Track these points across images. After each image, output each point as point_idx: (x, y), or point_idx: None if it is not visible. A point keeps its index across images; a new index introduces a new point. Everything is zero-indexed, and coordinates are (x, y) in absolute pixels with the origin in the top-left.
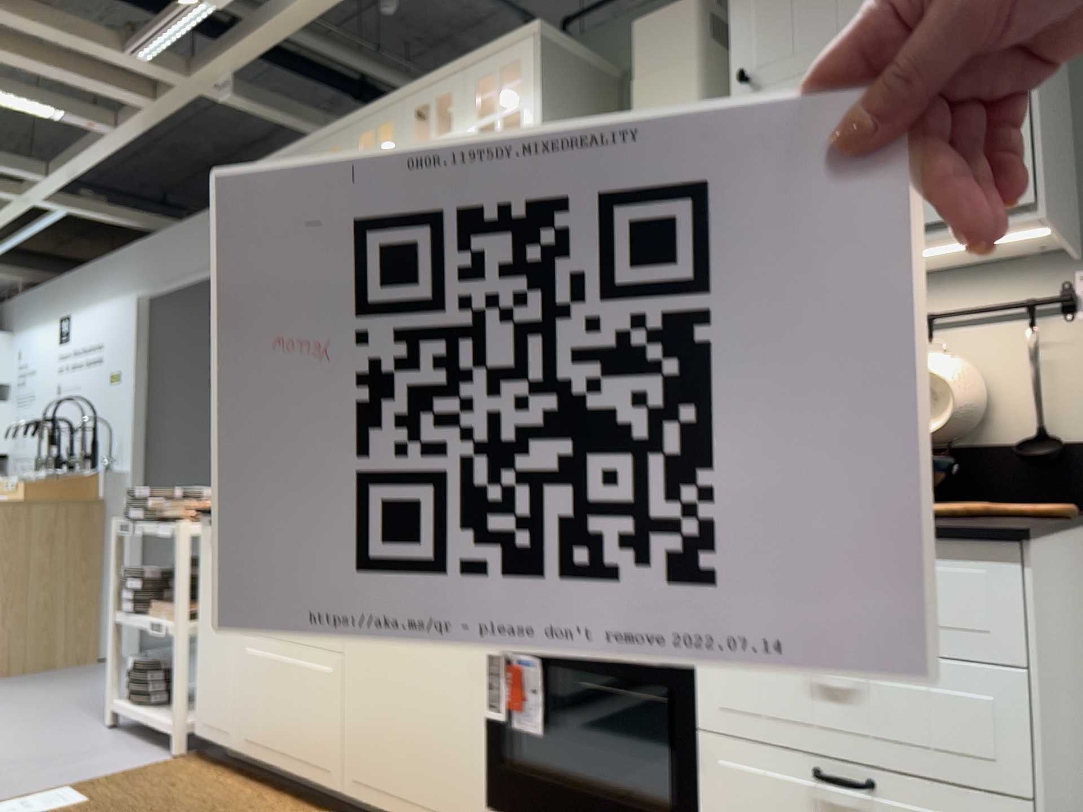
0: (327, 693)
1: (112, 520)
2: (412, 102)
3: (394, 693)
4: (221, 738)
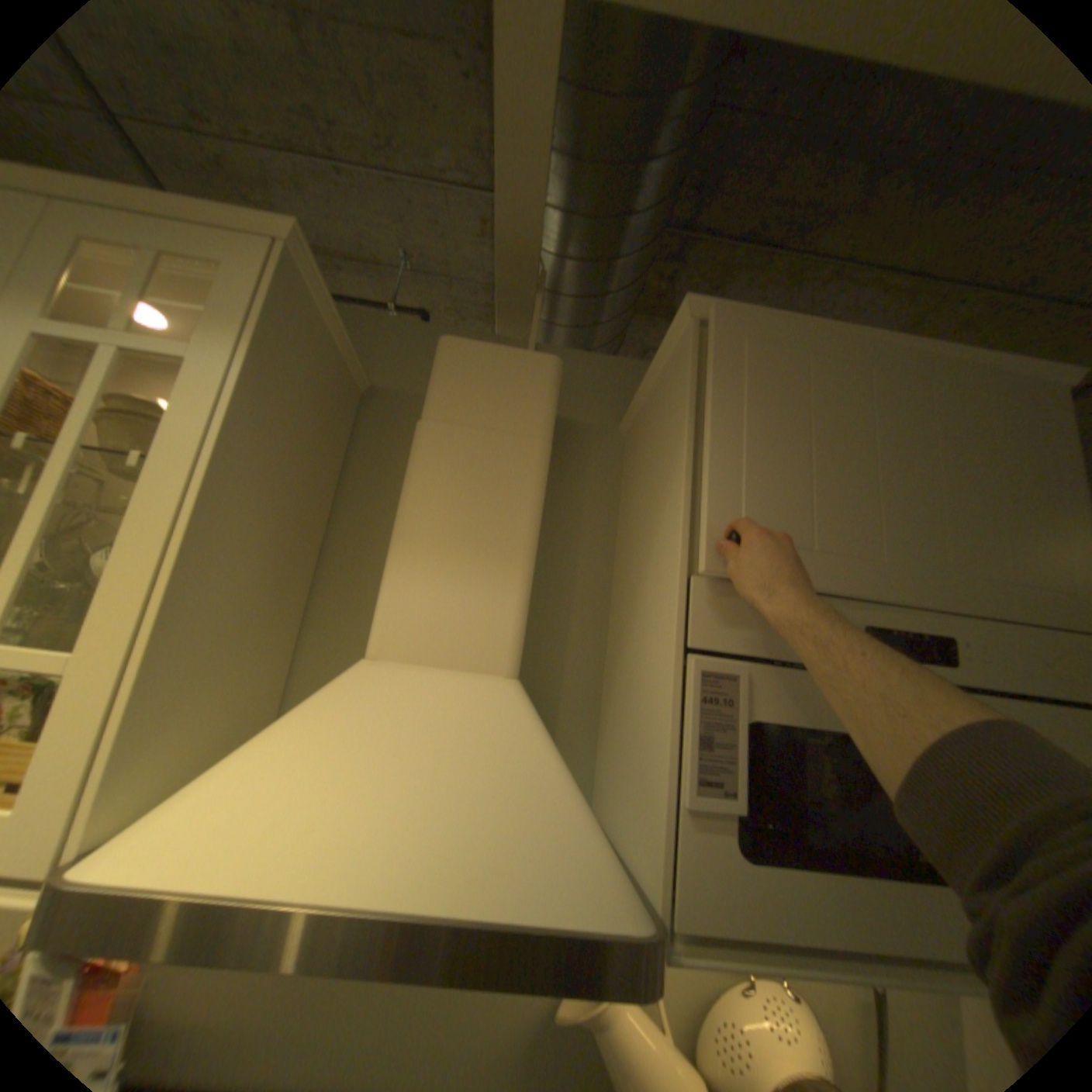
0: None
1: None
2: None
3: None
4: None
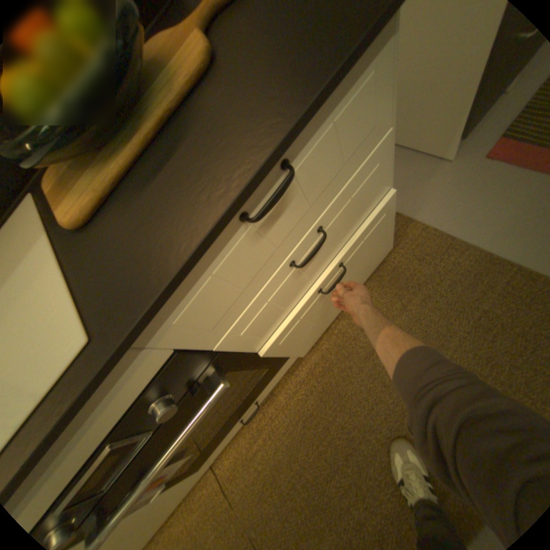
0: None
1: None
2: None
3: None
4: None
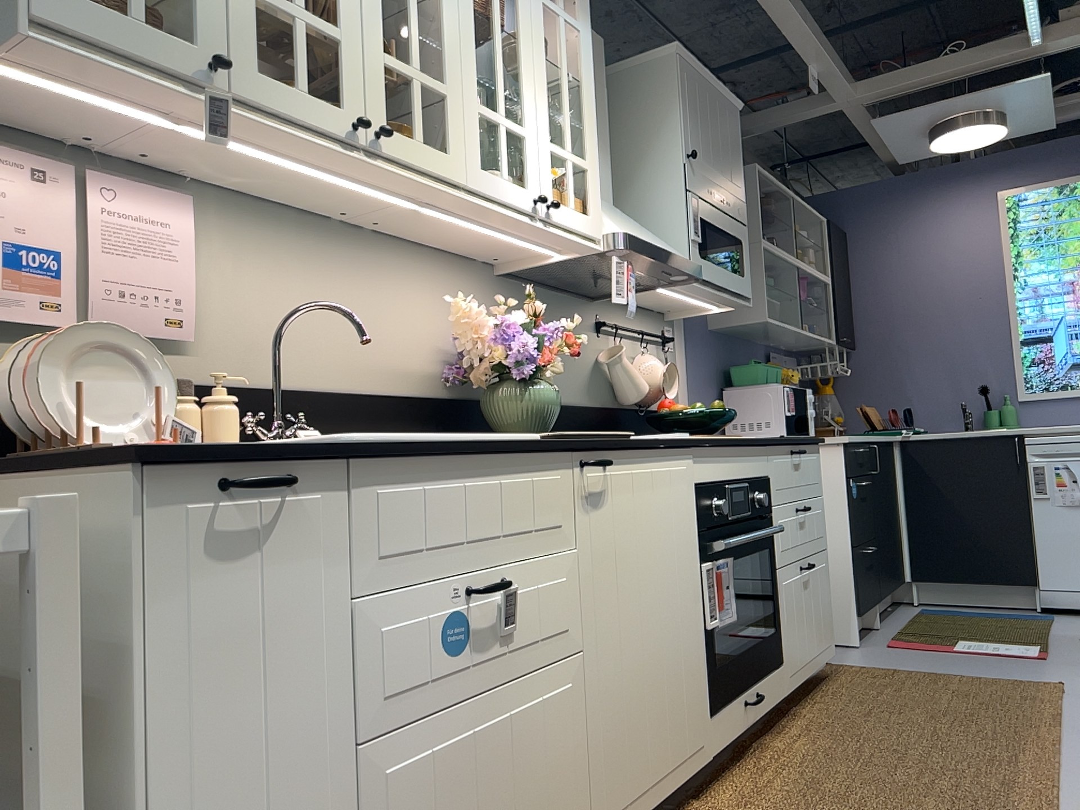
0: (567, 725)
1: None
2: None
3: (643, 659)
4: None
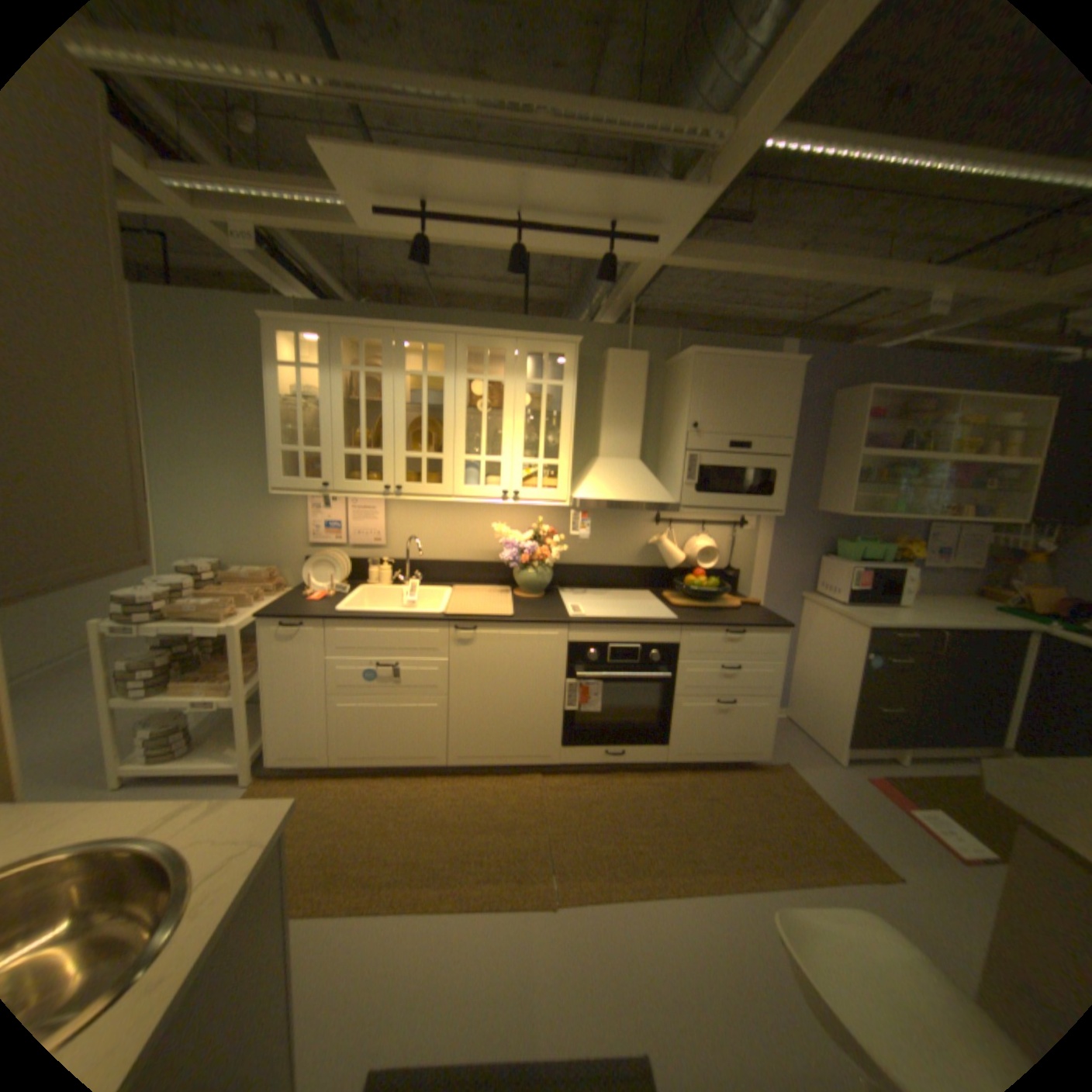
0: (434, 718)
1: (90, 625)
2: (466, 340)
3: (497, 709)
4: (307, 763)
